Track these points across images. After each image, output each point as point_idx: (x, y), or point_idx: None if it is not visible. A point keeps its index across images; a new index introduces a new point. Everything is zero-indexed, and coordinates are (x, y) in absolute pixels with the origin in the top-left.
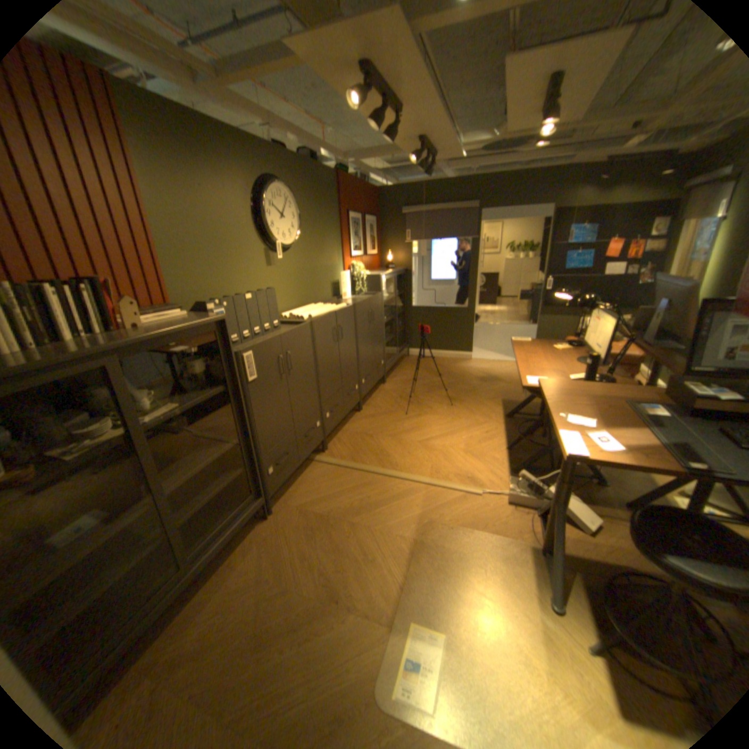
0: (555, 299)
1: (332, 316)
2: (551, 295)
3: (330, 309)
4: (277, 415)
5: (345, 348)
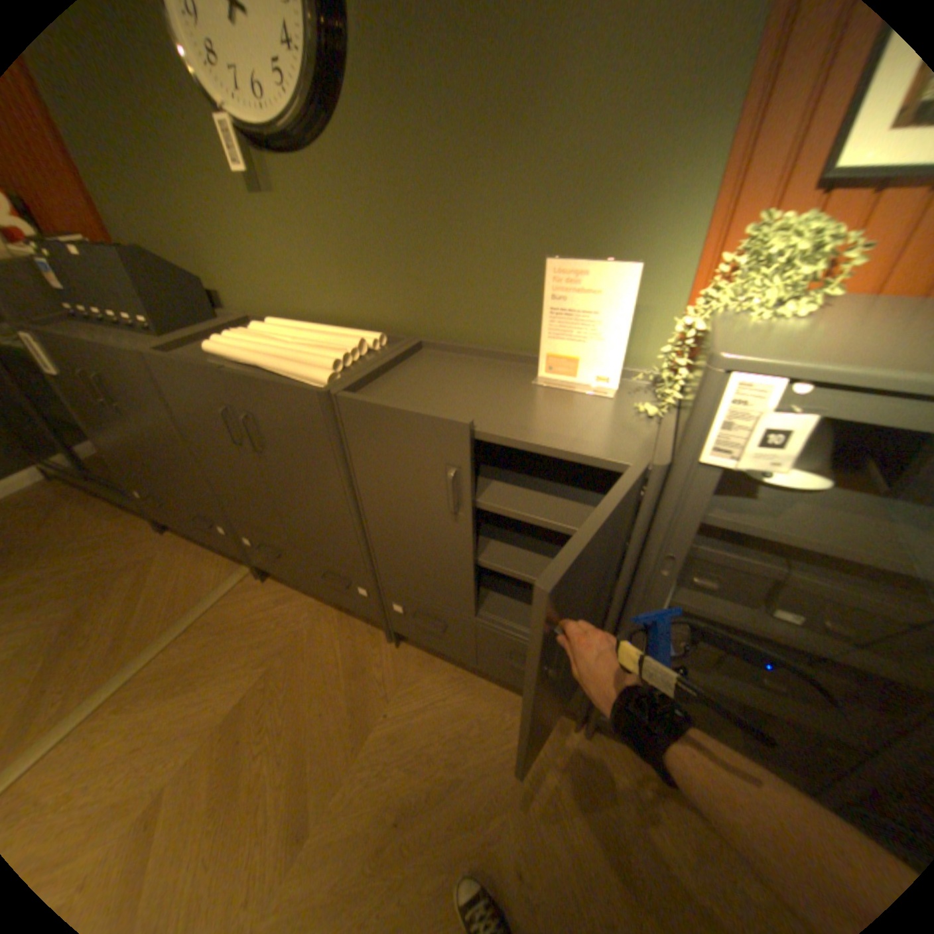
0: None
1: (203, 371)
2: None
3: (263, 358)
4: (117, 445)
5: (283, 478)
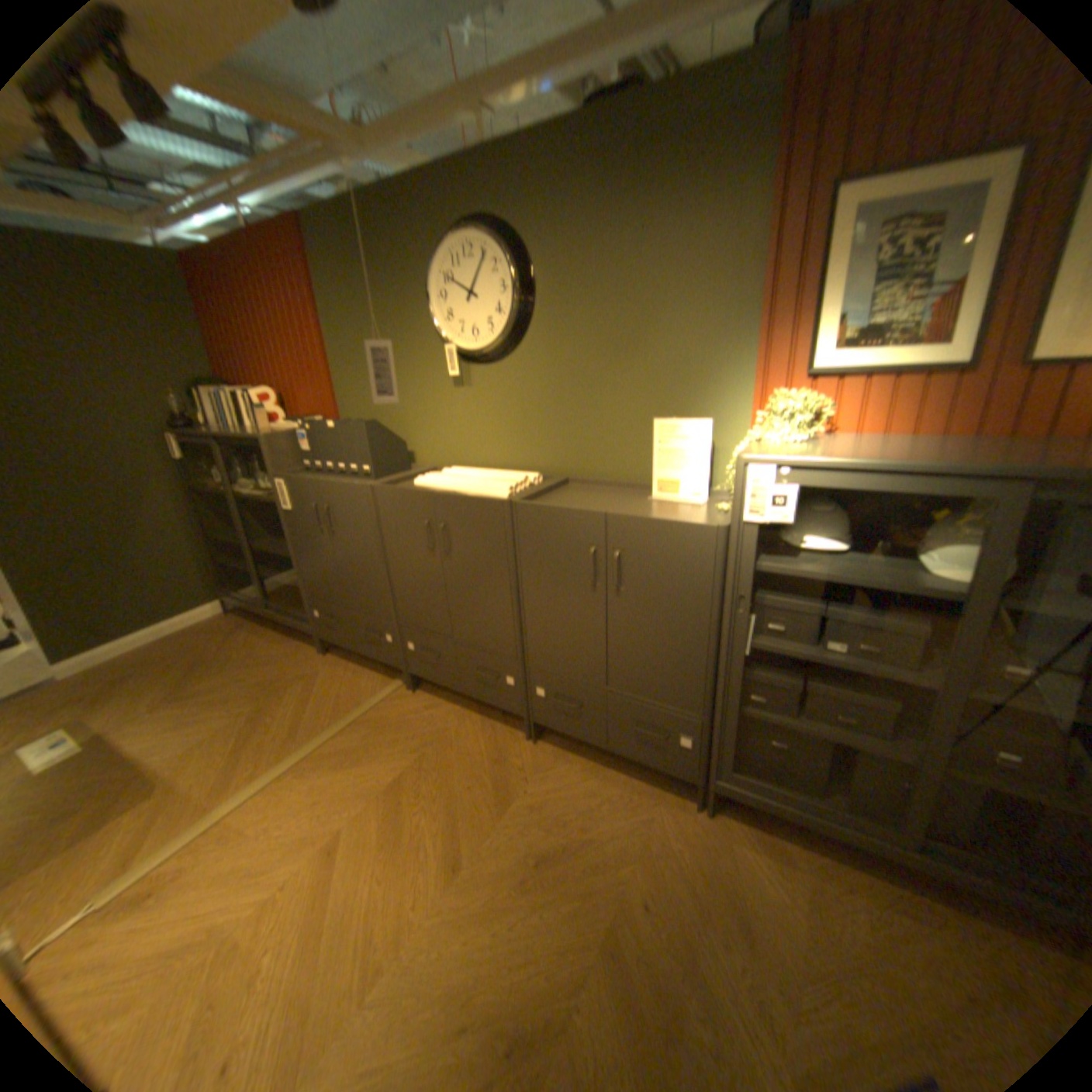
0: None
1: (420, 496)
2: None
3: (461, 487)
4: (319, 567)
5: (462, 576)
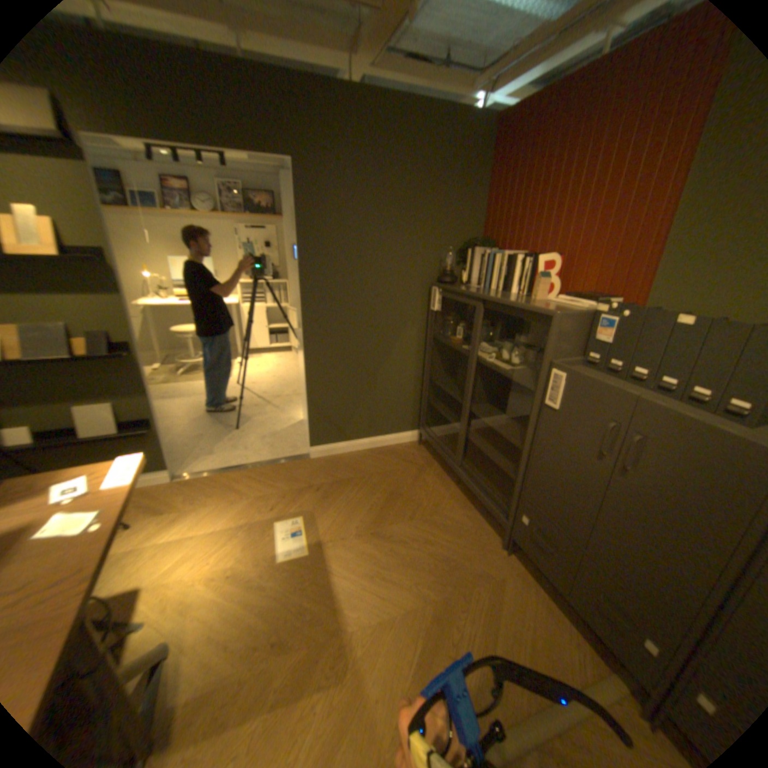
0: None
1: None
2: None
3: None
4: (565, 488)
5: None
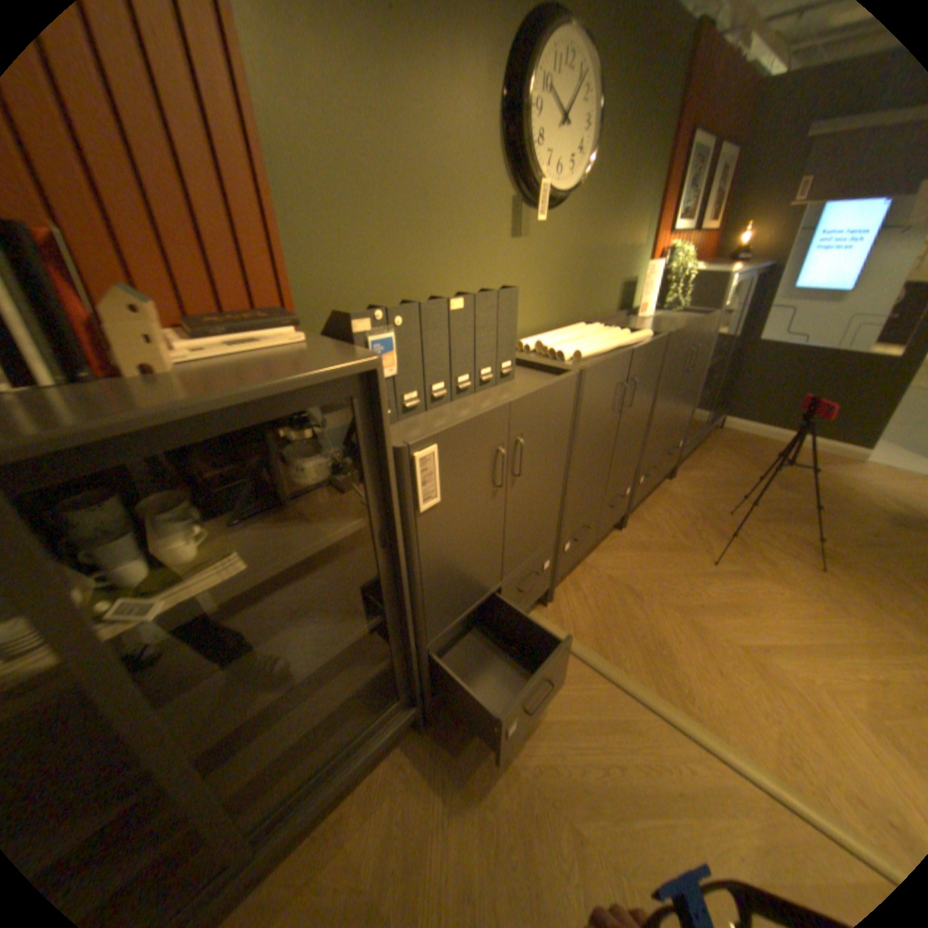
0: None
1: (625, 357)
2: None
3: (621, 339)
4: (471, 565)
5: (629, 423)
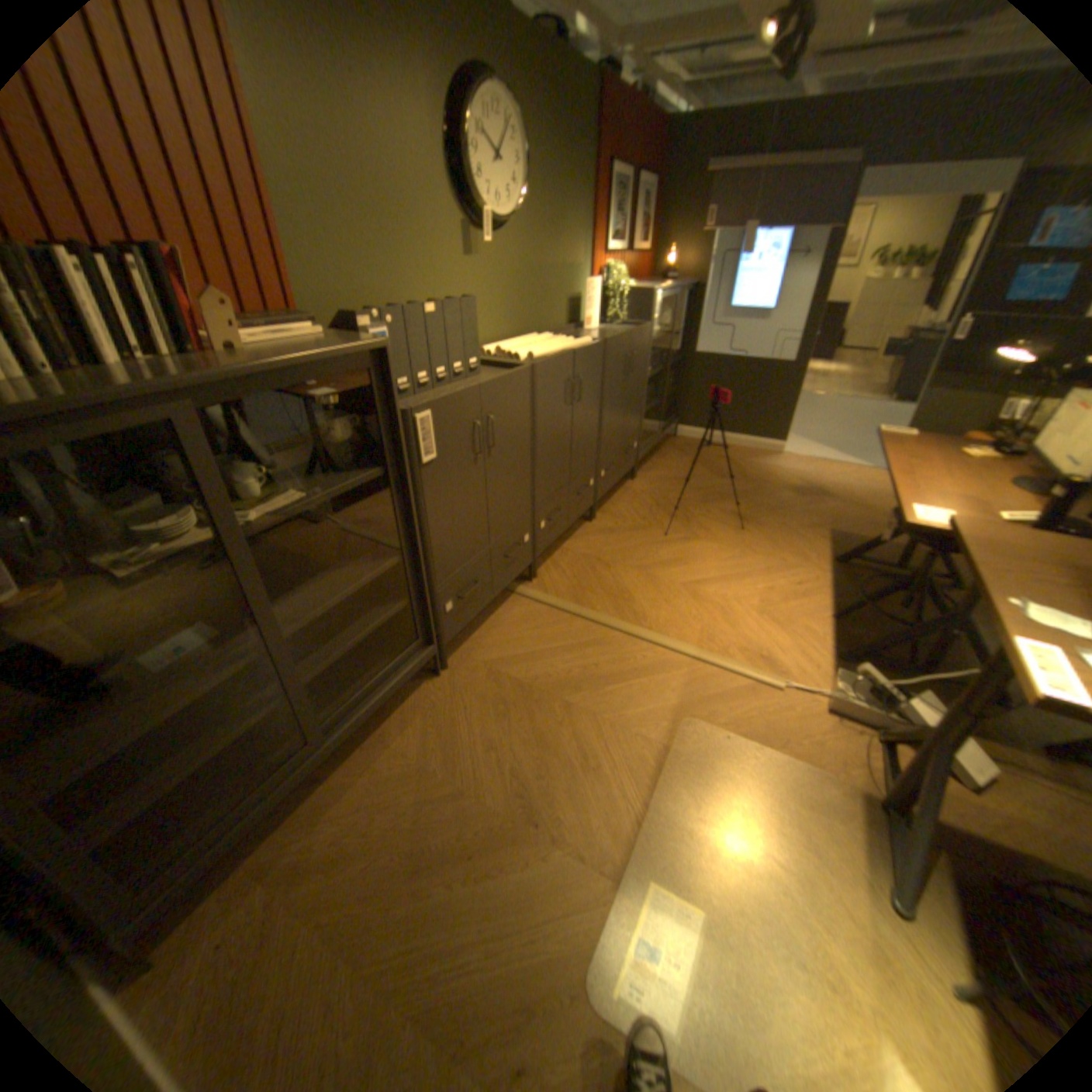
0: (967, 358)
1: (567, 357)
2: (961, 350)
3: (565, 344)
4: (464, 521)
5: (581, 417)
